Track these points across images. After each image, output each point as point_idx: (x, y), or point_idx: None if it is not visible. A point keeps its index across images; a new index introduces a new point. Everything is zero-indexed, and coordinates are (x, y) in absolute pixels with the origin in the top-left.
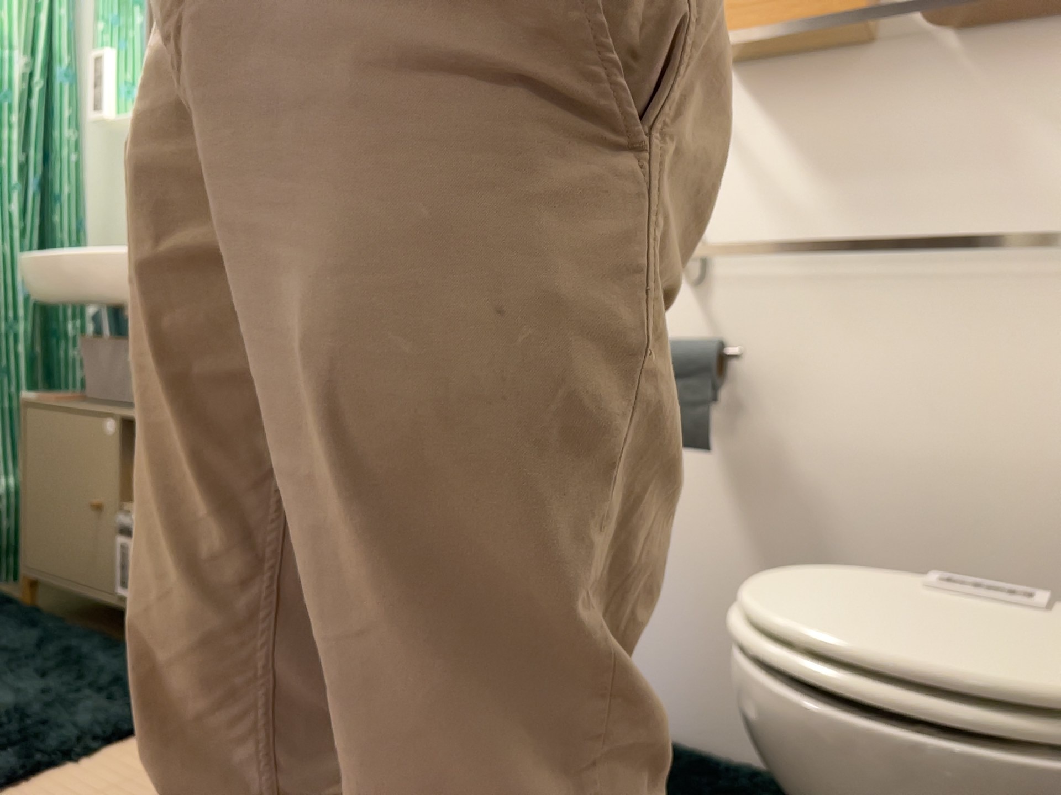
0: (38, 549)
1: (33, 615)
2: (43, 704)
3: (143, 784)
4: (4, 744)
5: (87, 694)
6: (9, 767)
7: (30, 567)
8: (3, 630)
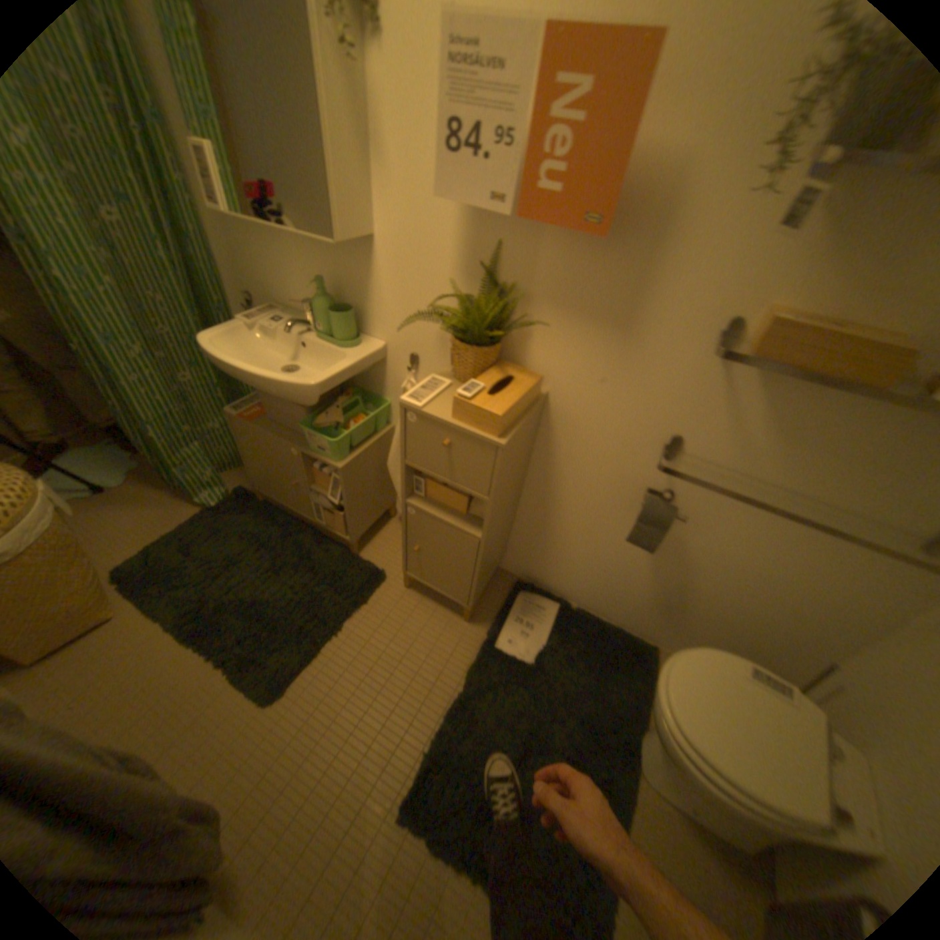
0: (263, 485)
1: (269, 510)
2: (308, 595)
3: (372, 646)
4: (305, 632)
5: (325, 586)
6: (314, 648)
7: (260, 490)
8: (260, 526)
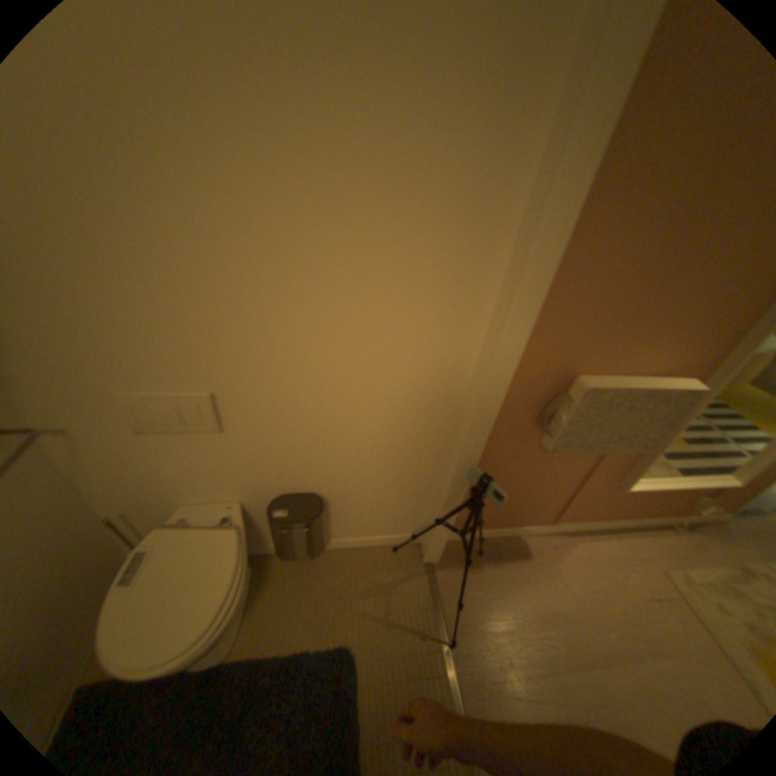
0: None
1: None
2: None
3: None
4: None
5: None
6: None
7: None
8: None
